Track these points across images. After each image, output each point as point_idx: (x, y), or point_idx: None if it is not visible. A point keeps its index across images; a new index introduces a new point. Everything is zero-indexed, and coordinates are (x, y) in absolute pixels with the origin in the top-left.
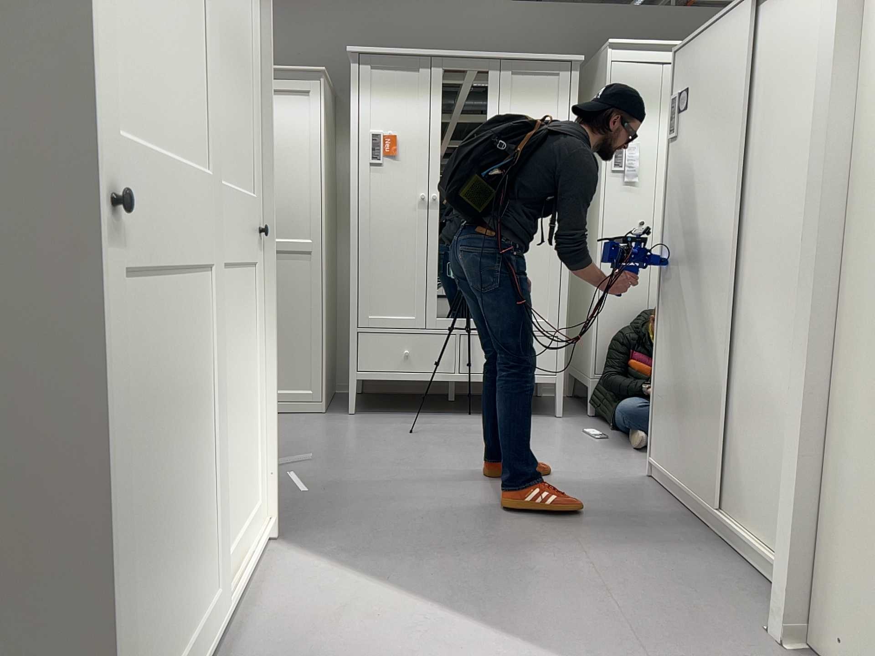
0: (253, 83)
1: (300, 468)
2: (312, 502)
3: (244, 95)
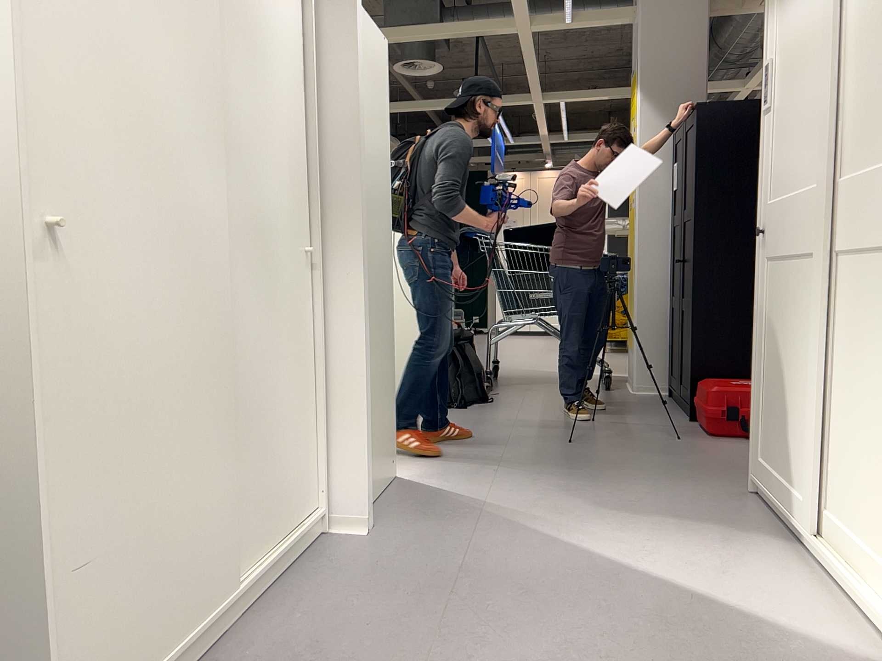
0: None
1: None
2: None
3: None
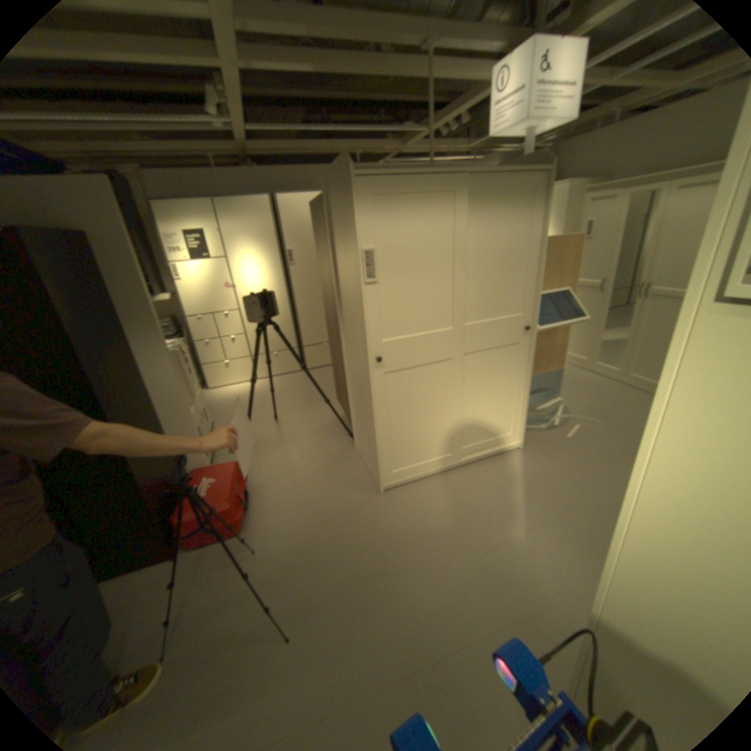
0: (532, 261)
1: (591, 424)
2: (567, 443)
3: (520, 271)
